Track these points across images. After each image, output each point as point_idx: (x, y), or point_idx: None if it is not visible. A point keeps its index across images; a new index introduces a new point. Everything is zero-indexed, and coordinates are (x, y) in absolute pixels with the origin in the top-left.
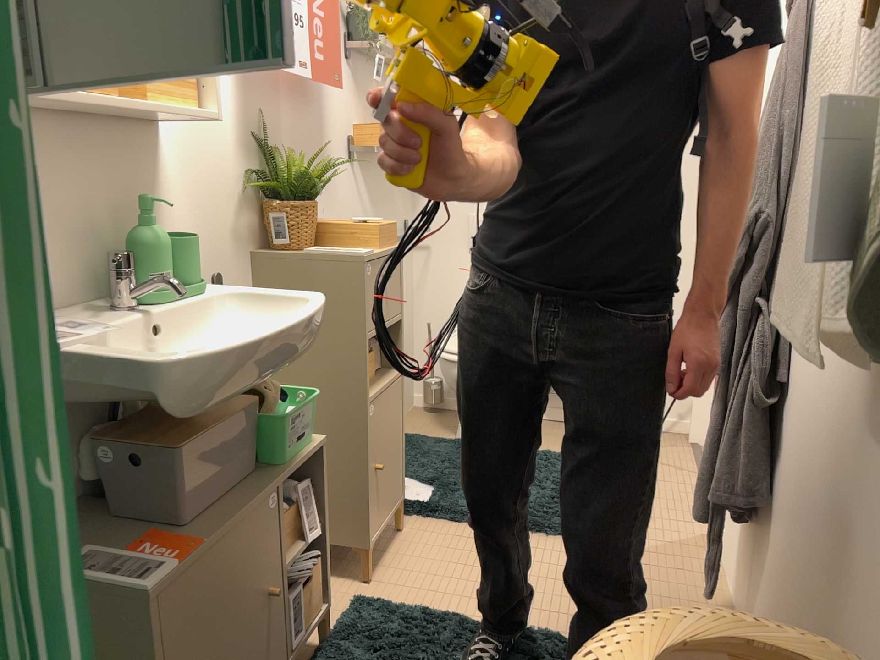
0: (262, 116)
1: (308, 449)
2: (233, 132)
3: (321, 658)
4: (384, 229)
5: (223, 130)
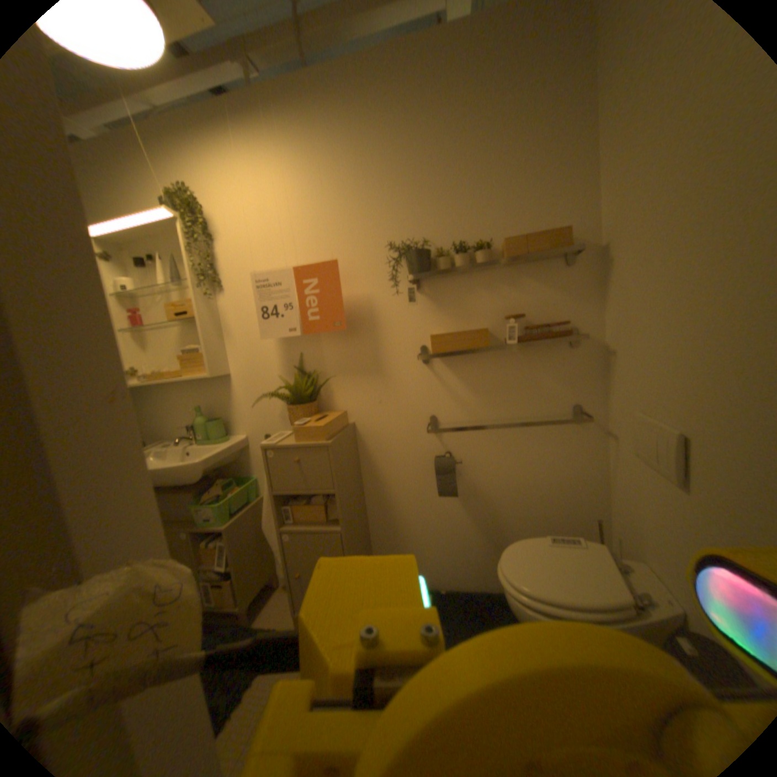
0: (302, 354)
1: (211, 527)
2: (277, 367)
3: (231, 627)
4: (302, 429)
5: (269, 368)
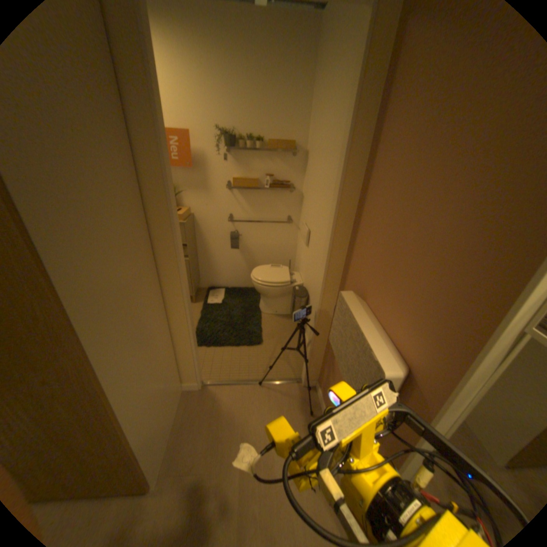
0: None
1: None
2: None
3: None
4: None
5: None
